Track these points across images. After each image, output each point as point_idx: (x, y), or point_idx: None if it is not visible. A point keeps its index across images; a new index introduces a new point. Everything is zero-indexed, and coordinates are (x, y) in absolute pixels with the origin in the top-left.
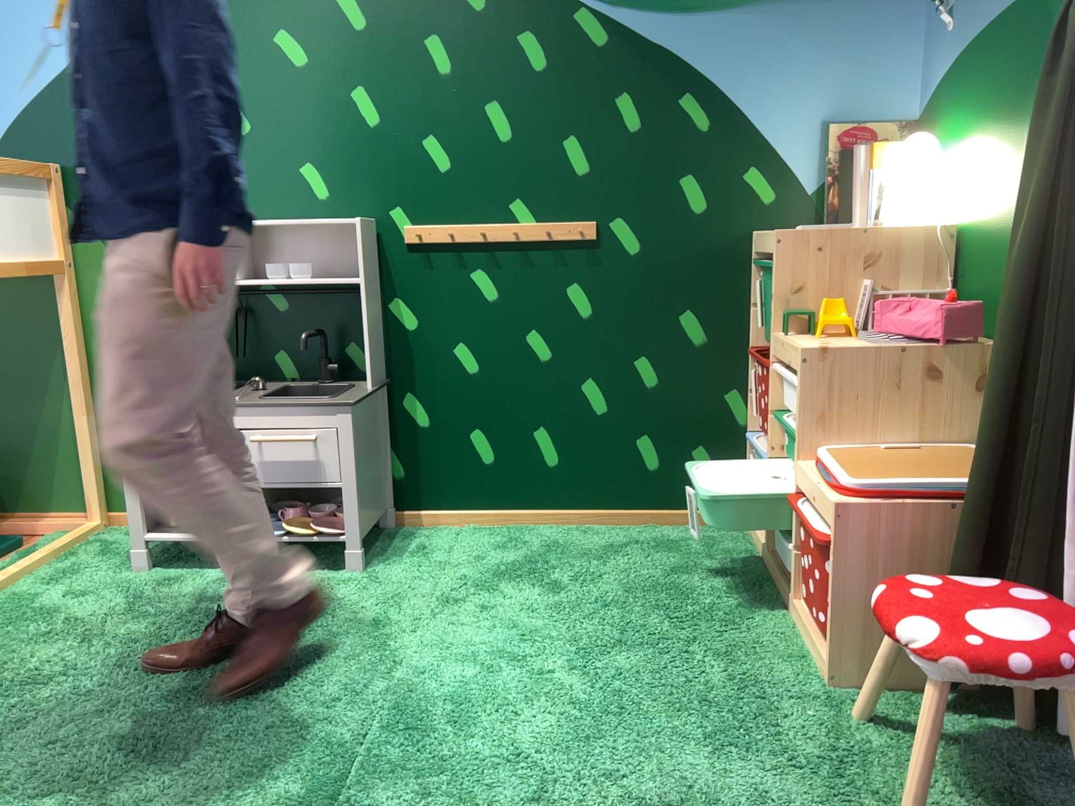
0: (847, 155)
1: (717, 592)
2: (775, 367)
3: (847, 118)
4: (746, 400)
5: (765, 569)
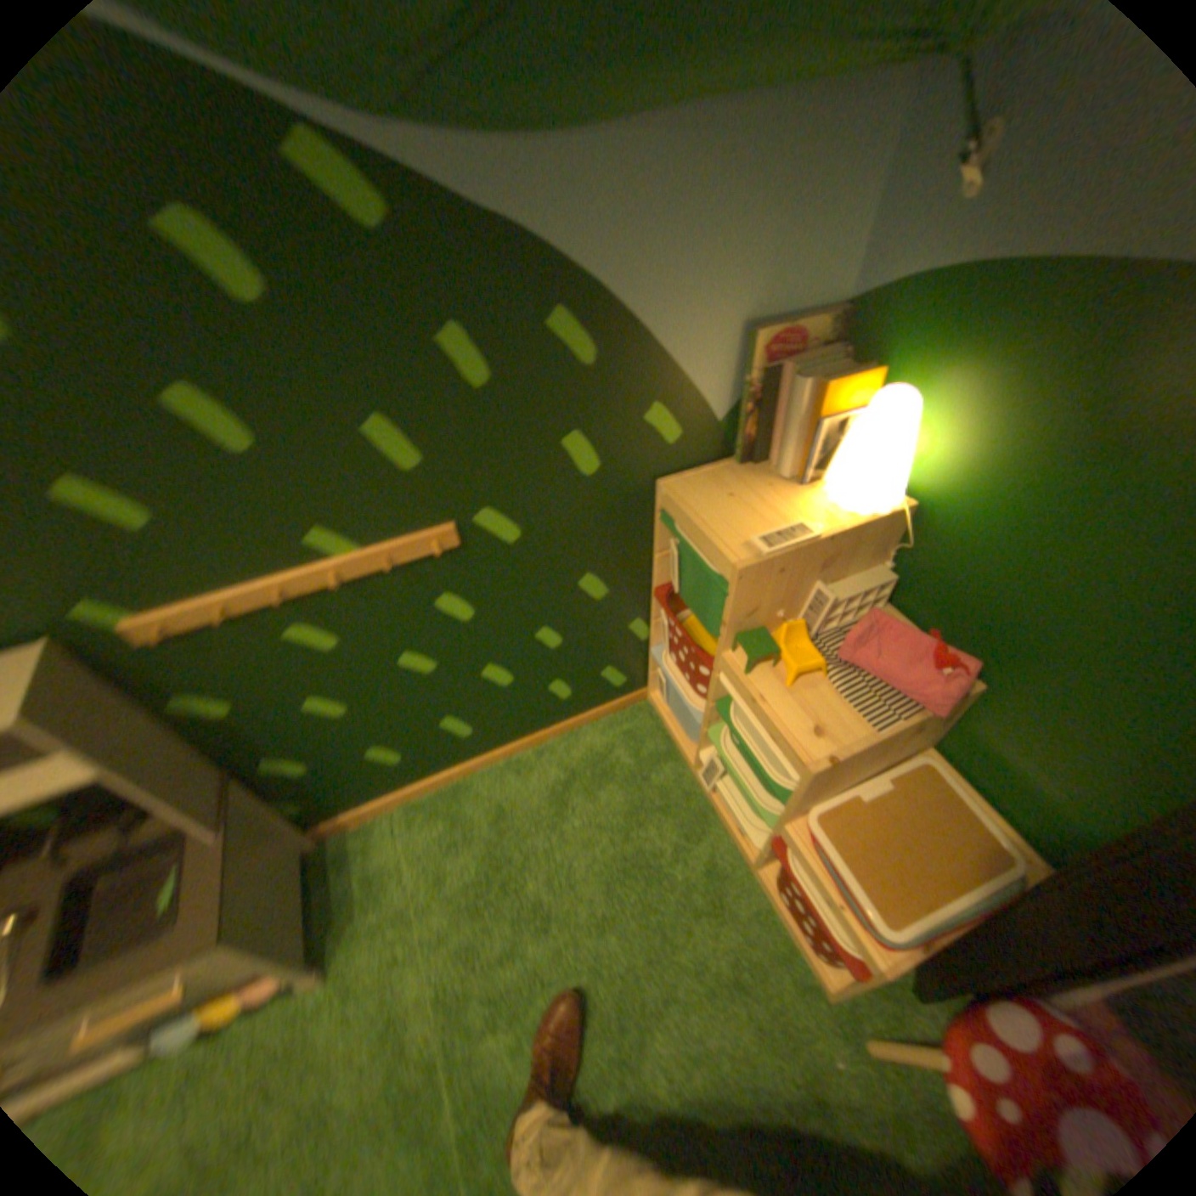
0: (779, 373)
1: (677, 849)
2: (722, 678)
3: (780, 311)
4: (650, 624)
5: (697, 784)
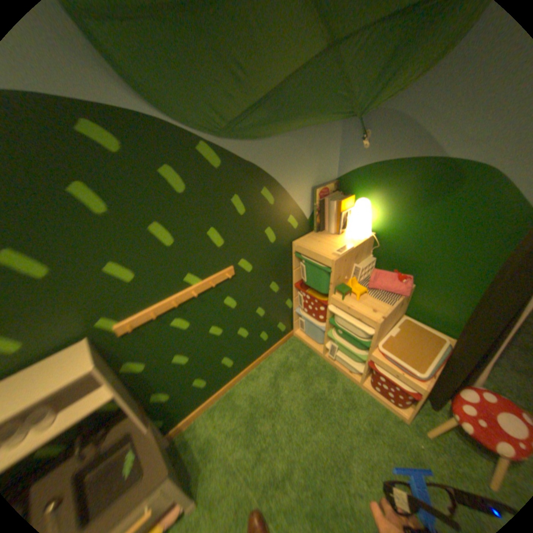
0: (323, 201)
1: (329, 388)
2: (332, 307)
3: (320, 183)
4: (292, 300)
5: (325, 361)
